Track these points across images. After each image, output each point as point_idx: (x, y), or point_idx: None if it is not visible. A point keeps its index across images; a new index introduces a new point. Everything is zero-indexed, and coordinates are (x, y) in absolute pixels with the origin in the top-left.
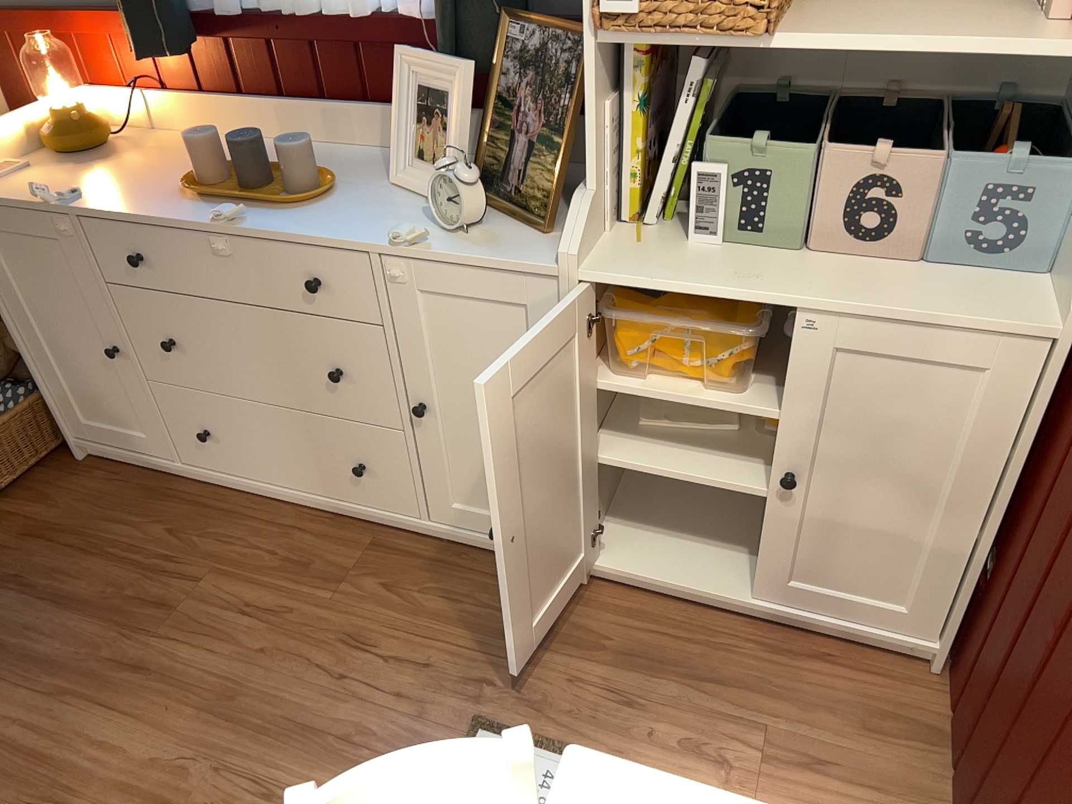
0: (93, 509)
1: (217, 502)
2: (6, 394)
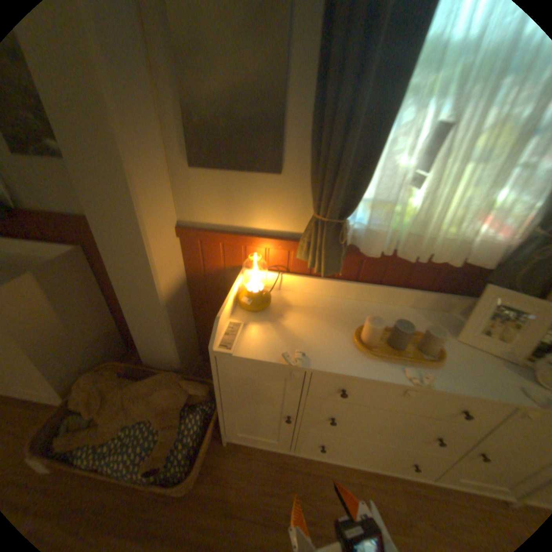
0: (247, 489)
1: (311, 473)
2: (186, 423)
